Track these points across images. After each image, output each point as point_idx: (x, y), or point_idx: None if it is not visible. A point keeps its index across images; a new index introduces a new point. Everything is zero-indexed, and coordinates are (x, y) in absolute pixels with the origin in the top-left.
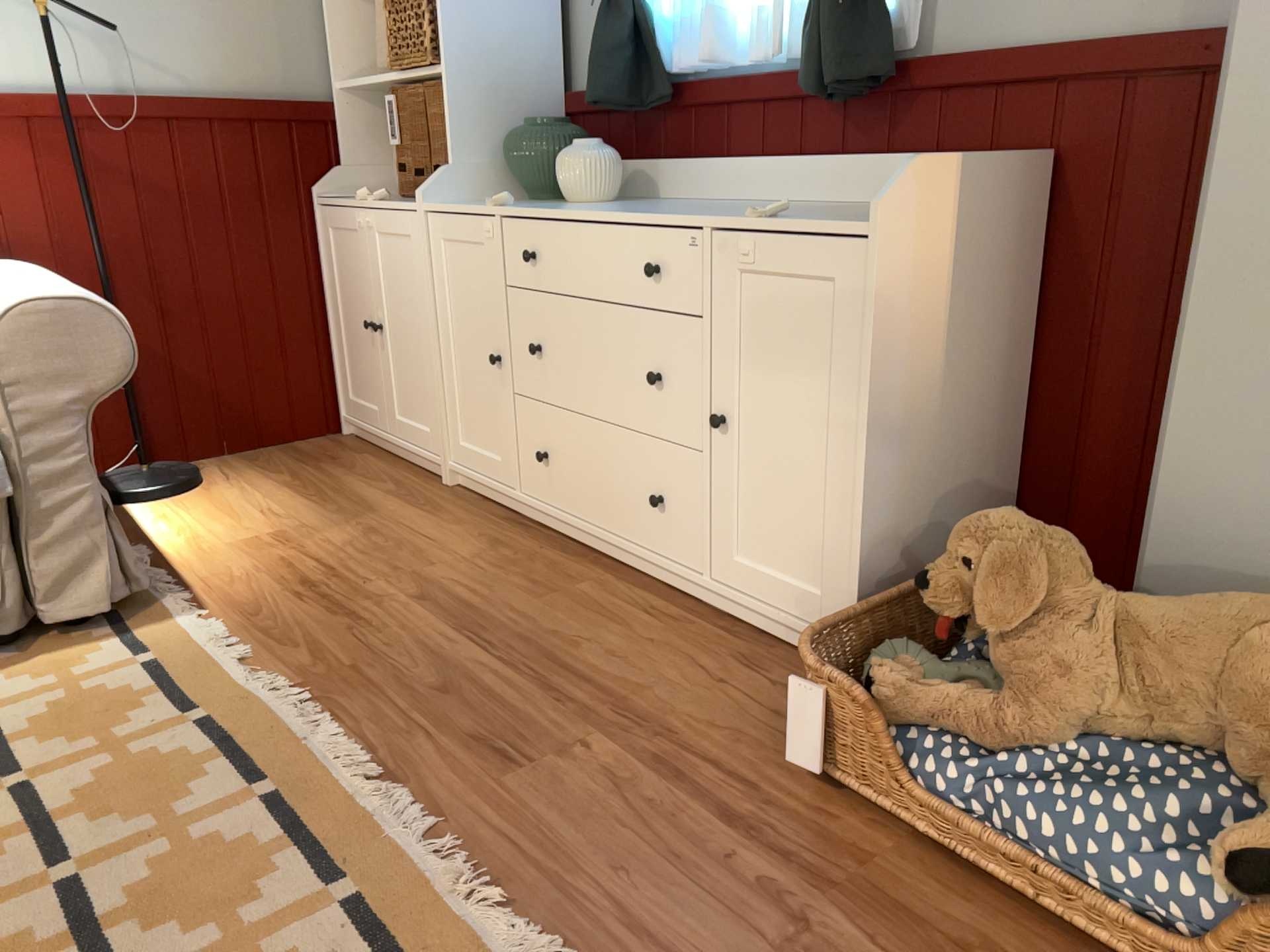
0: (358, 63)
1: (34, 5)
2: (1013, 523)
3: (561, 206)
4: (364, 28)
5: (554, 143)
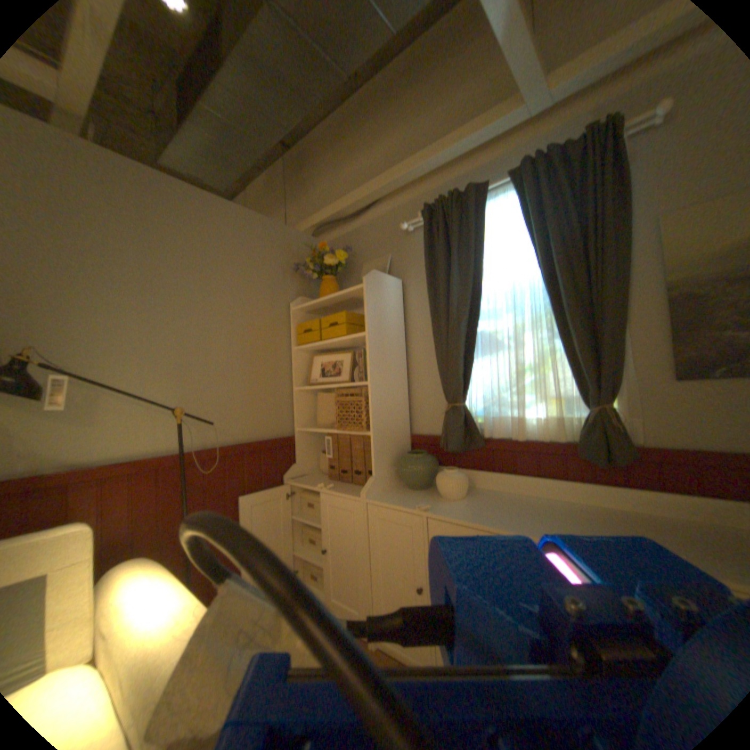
0: (306, 416)
1: (168, 411)
2: None
3: (448, 503)
4: (309, 401)
5: (429, 465)
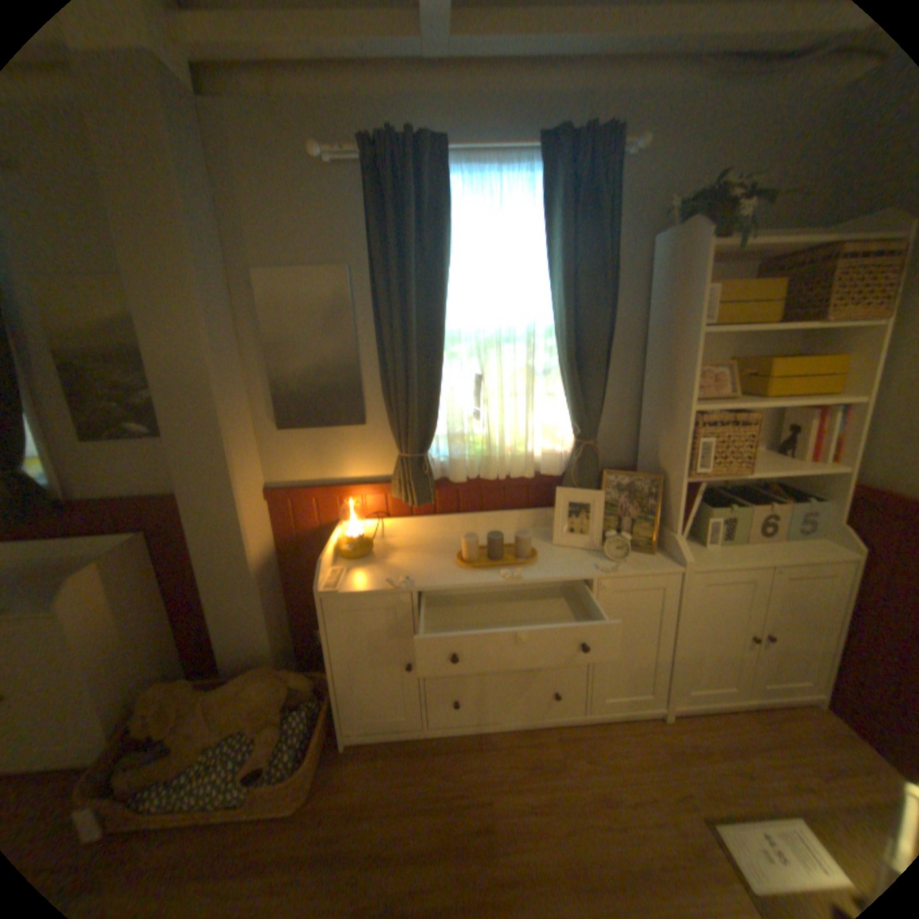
0: None
1: None
2: (158, 693)
3: None
4: None
5: None
